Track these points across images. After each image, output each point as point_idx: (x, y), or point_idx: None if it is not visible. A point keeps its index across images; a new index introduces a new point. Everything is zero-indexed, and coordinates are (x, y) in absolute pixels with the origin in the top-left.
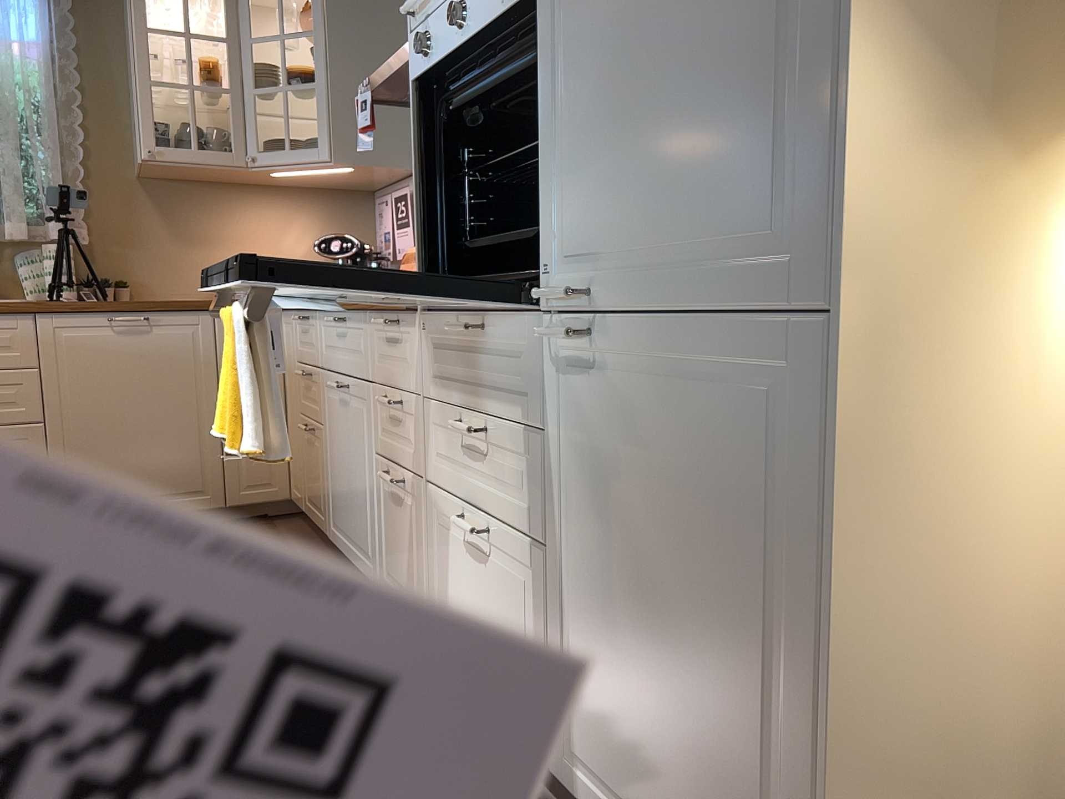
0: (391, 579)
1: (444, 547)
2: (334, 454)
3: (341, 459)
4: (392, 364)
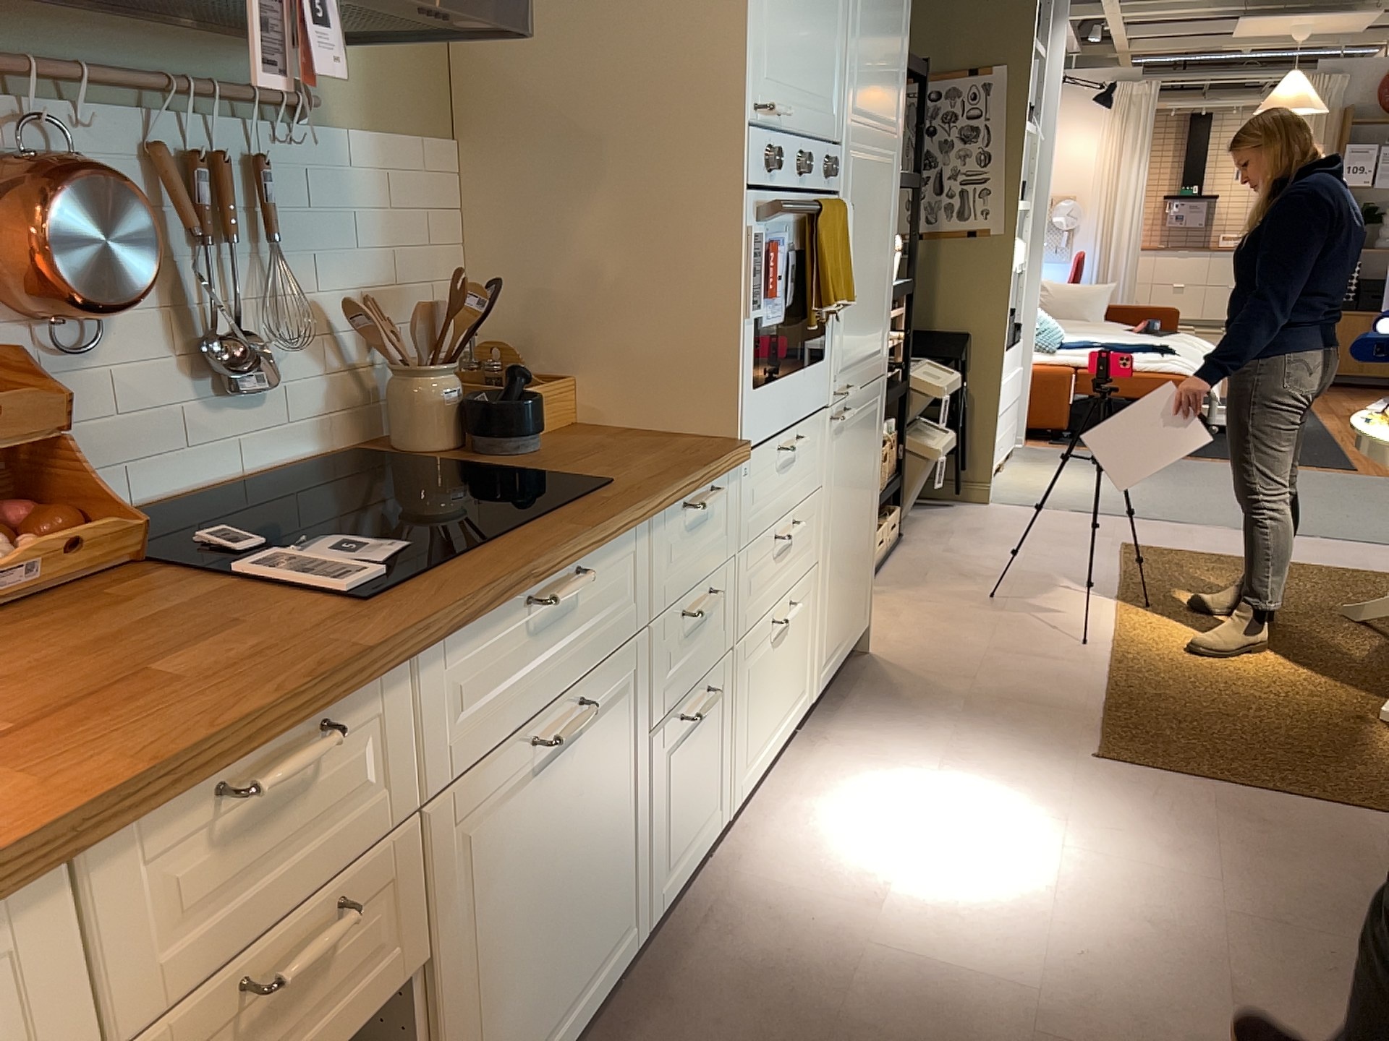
0: (671, 863)
1: (750, 680)
2: (503, 931)
3: (540, 890)
4: (692, 556)
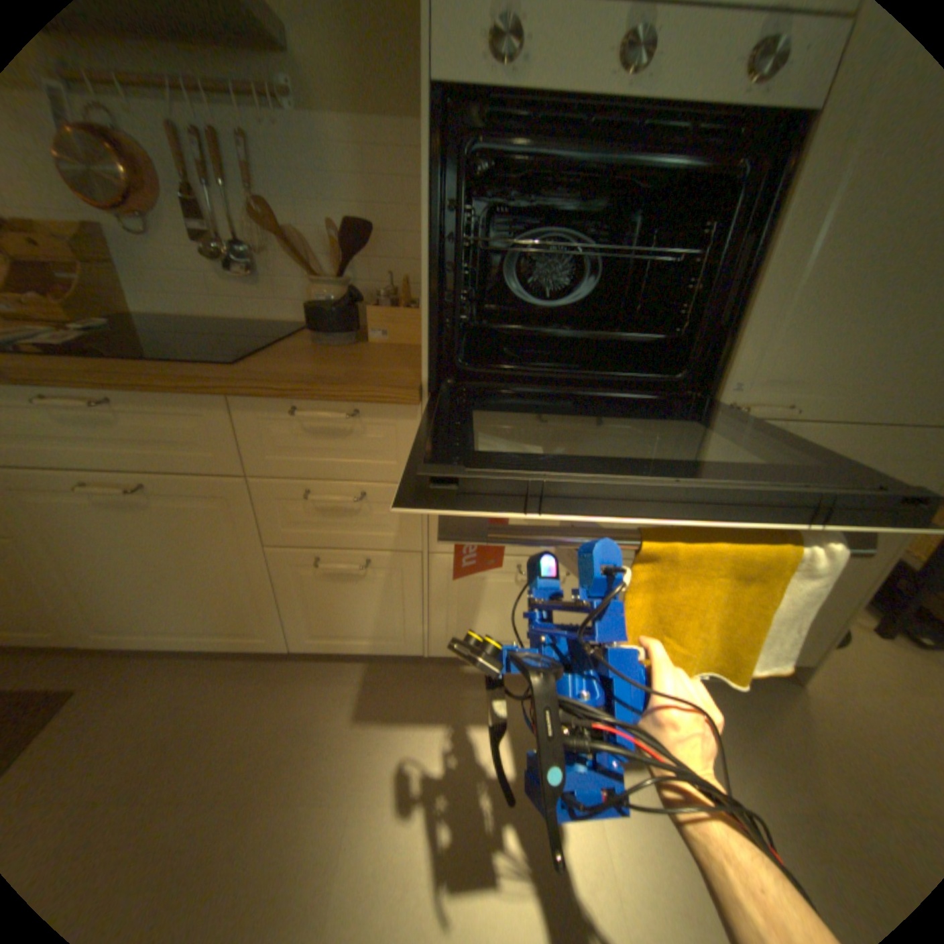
0: (319, 636)
1: (464, 589)
2: (84, 564)
3: (123, 565)
4: (323, 455)
